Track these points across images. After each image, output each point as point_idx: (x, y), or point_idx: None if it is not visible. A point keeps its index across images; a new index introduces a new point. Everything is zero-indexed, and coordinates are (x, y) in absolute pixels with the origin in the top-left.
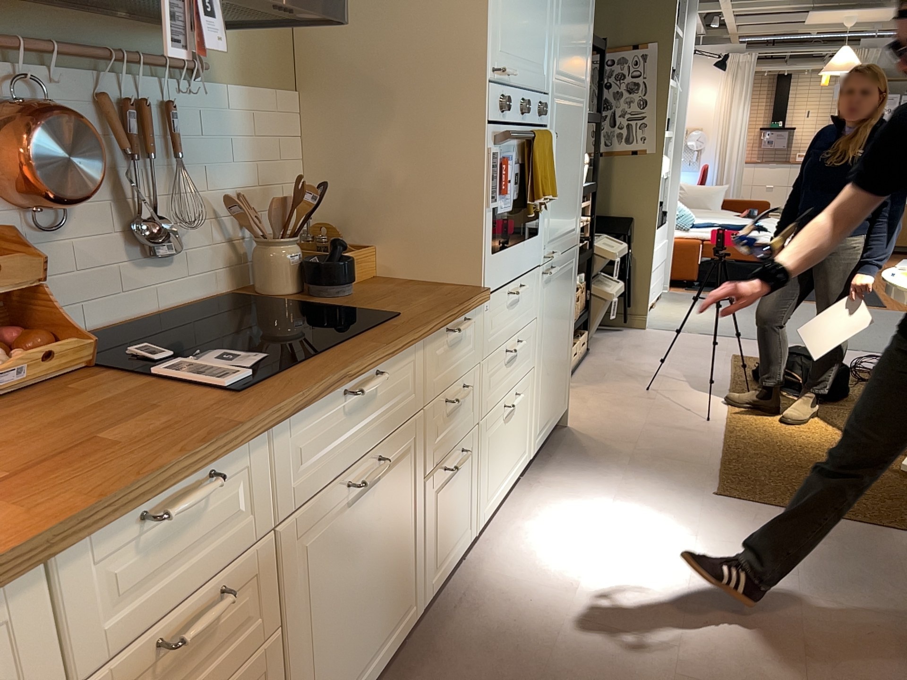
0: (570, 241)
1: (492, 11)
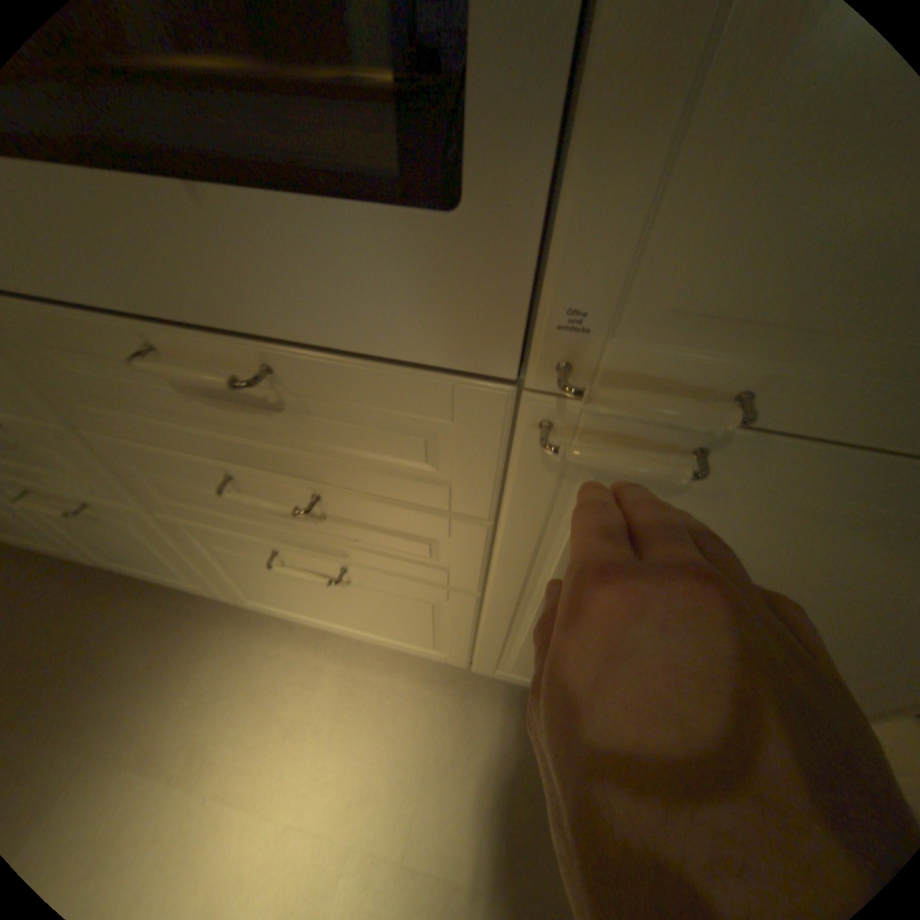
0: None
1: None
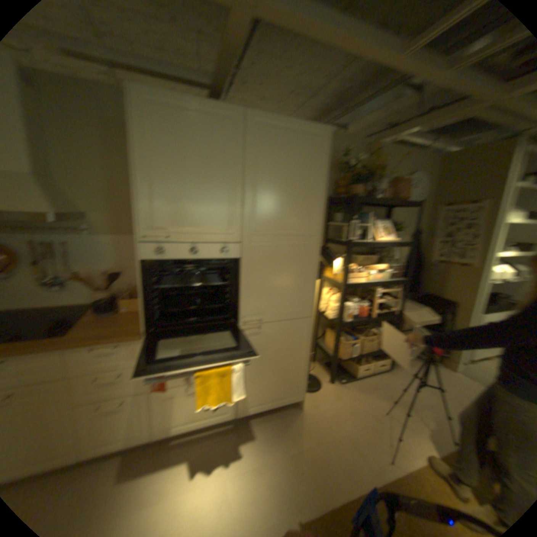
0: (294, 315)
1: (140, 208)
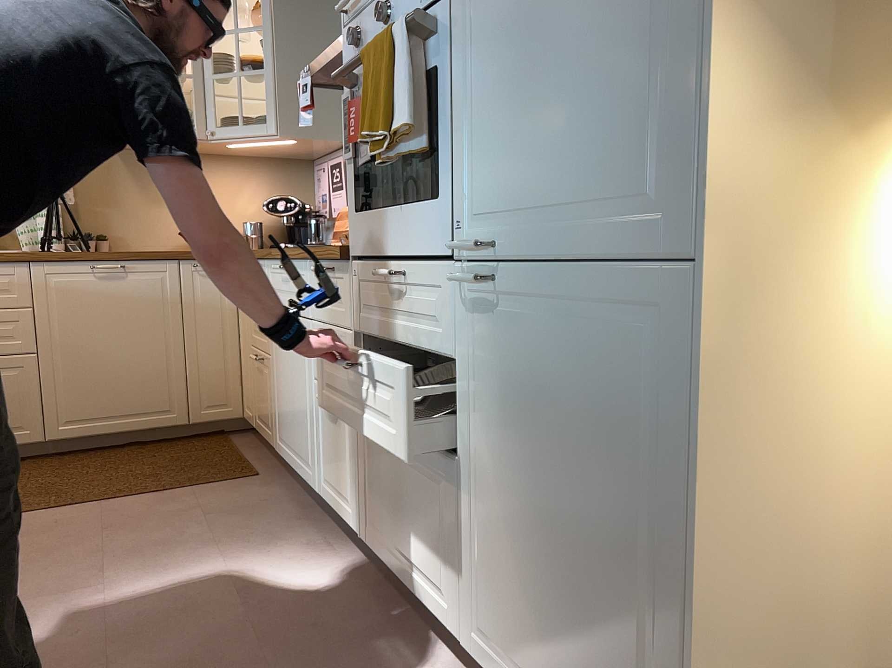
0: (612, 240)
1: None
